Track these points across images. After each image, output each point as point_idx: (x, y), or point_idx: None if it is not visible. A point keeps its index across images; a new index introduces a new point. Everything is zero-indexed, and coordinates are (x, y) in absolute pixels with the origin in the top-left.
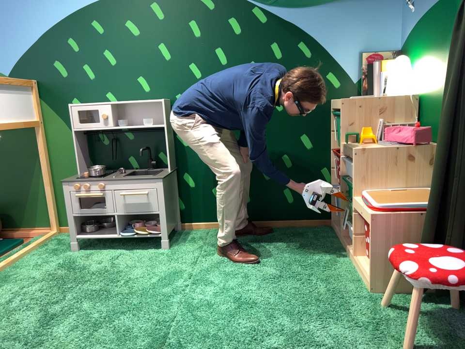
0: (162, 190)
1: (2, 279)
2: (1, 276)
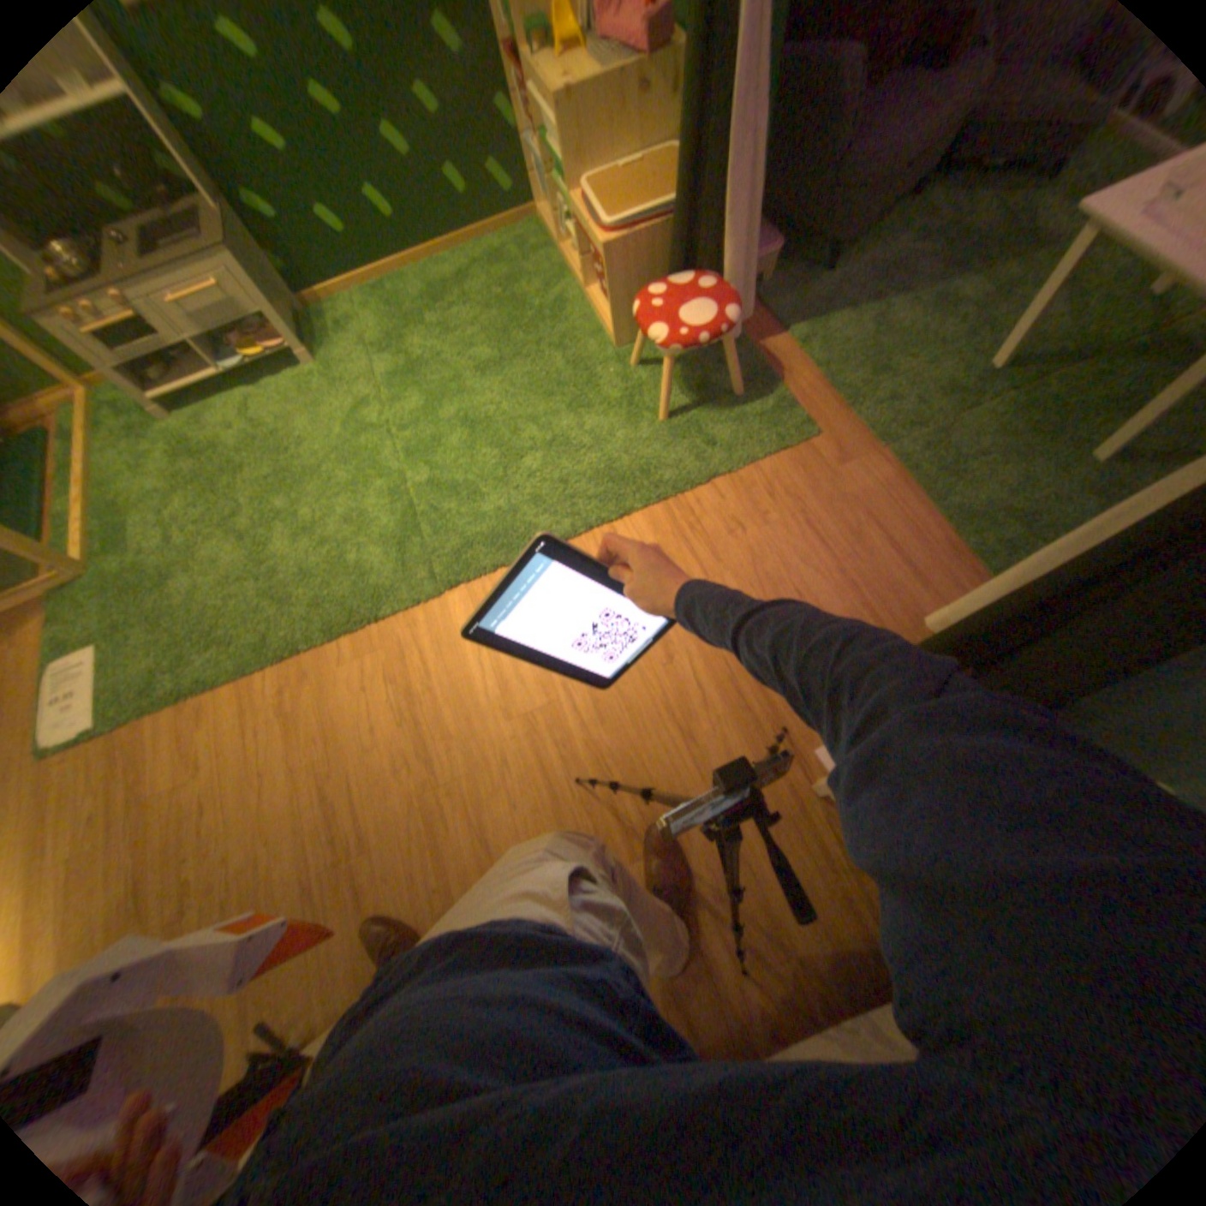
0: (239, 268)
1: (107, 511)
2: (99, 507)
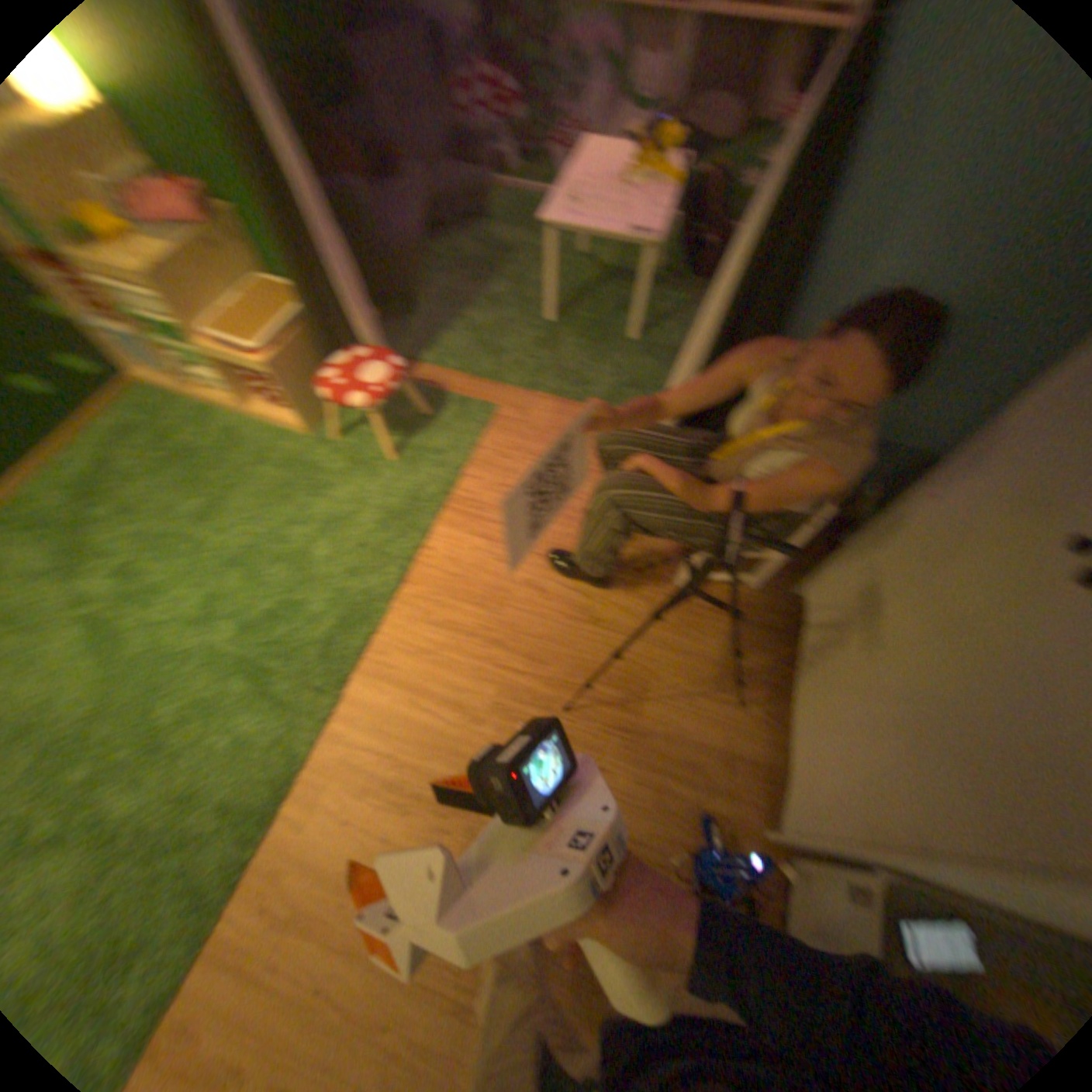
0: None
1: None
2: None
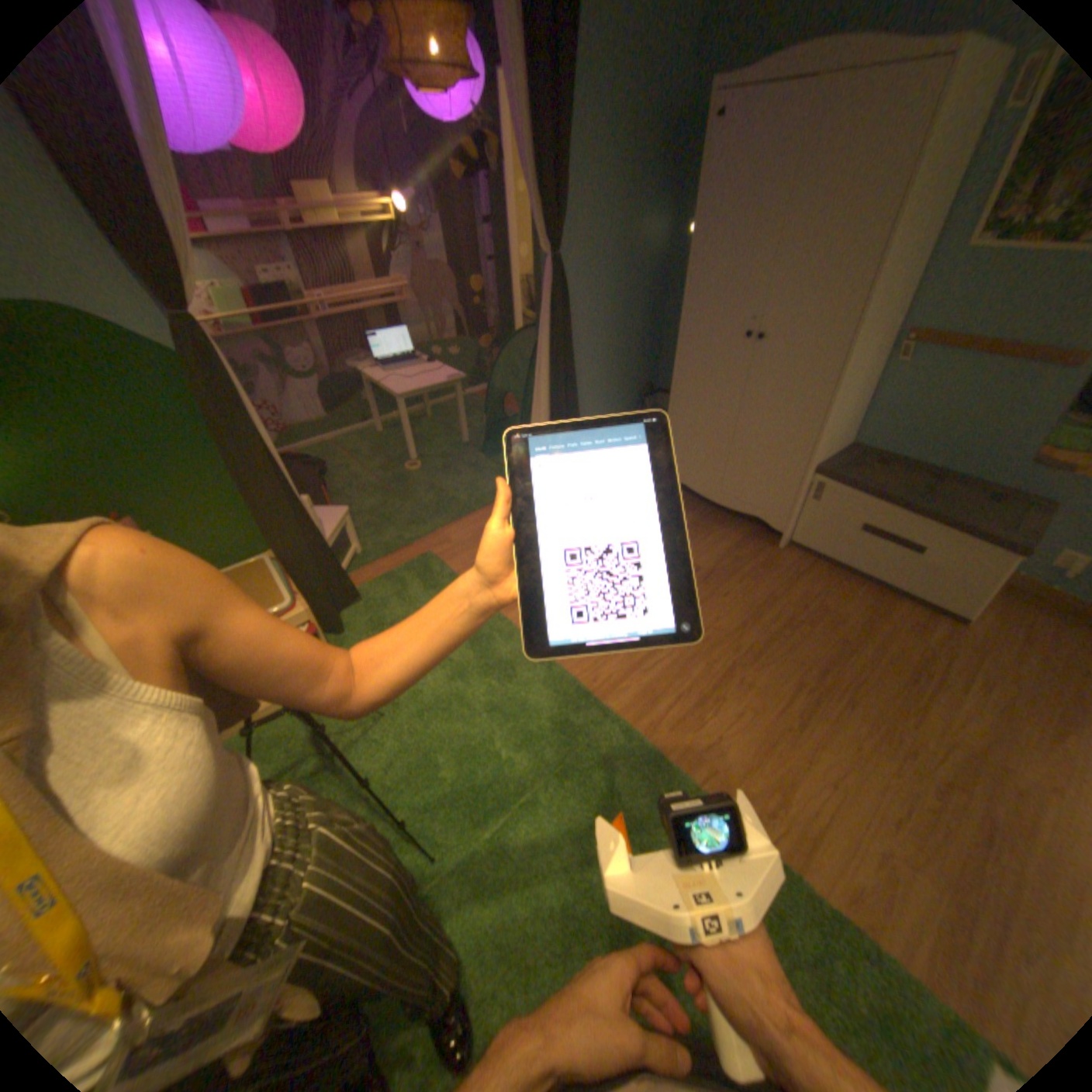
0: None
1: None
2: None
